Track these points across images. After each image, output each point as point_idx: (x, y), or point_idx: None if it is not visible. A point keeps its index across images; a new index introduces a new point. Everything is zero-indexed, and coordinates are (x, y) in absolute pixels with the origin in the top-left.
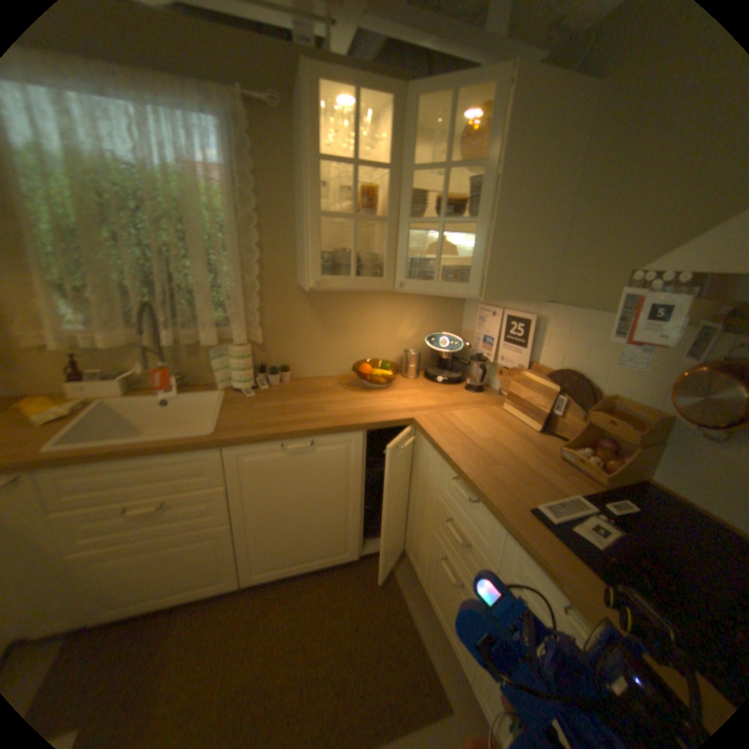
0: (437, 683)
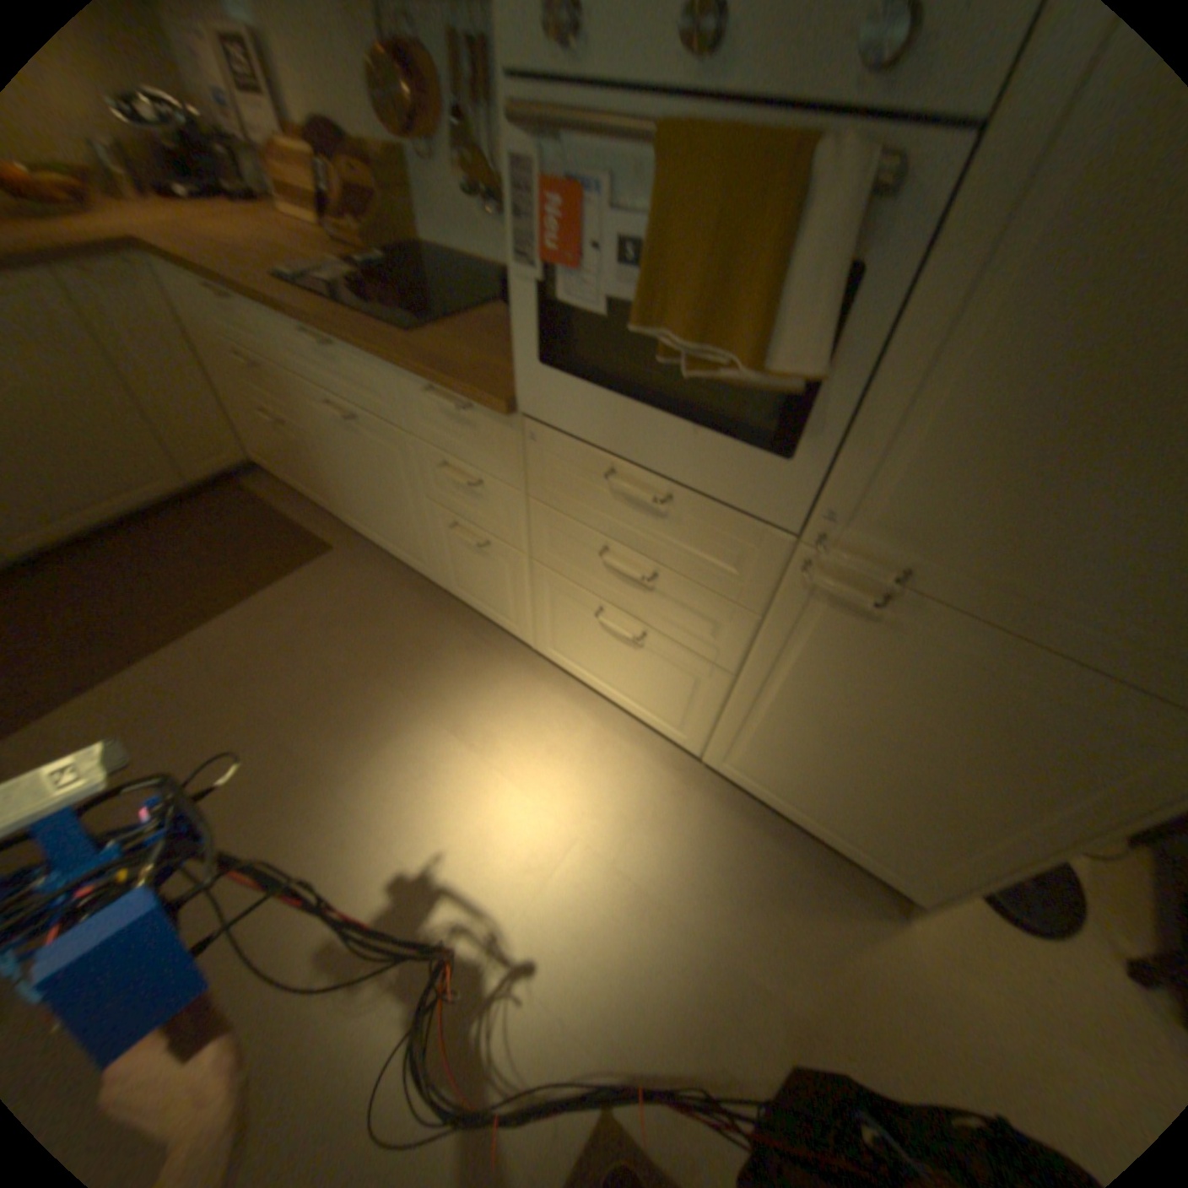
0: (309, 537)
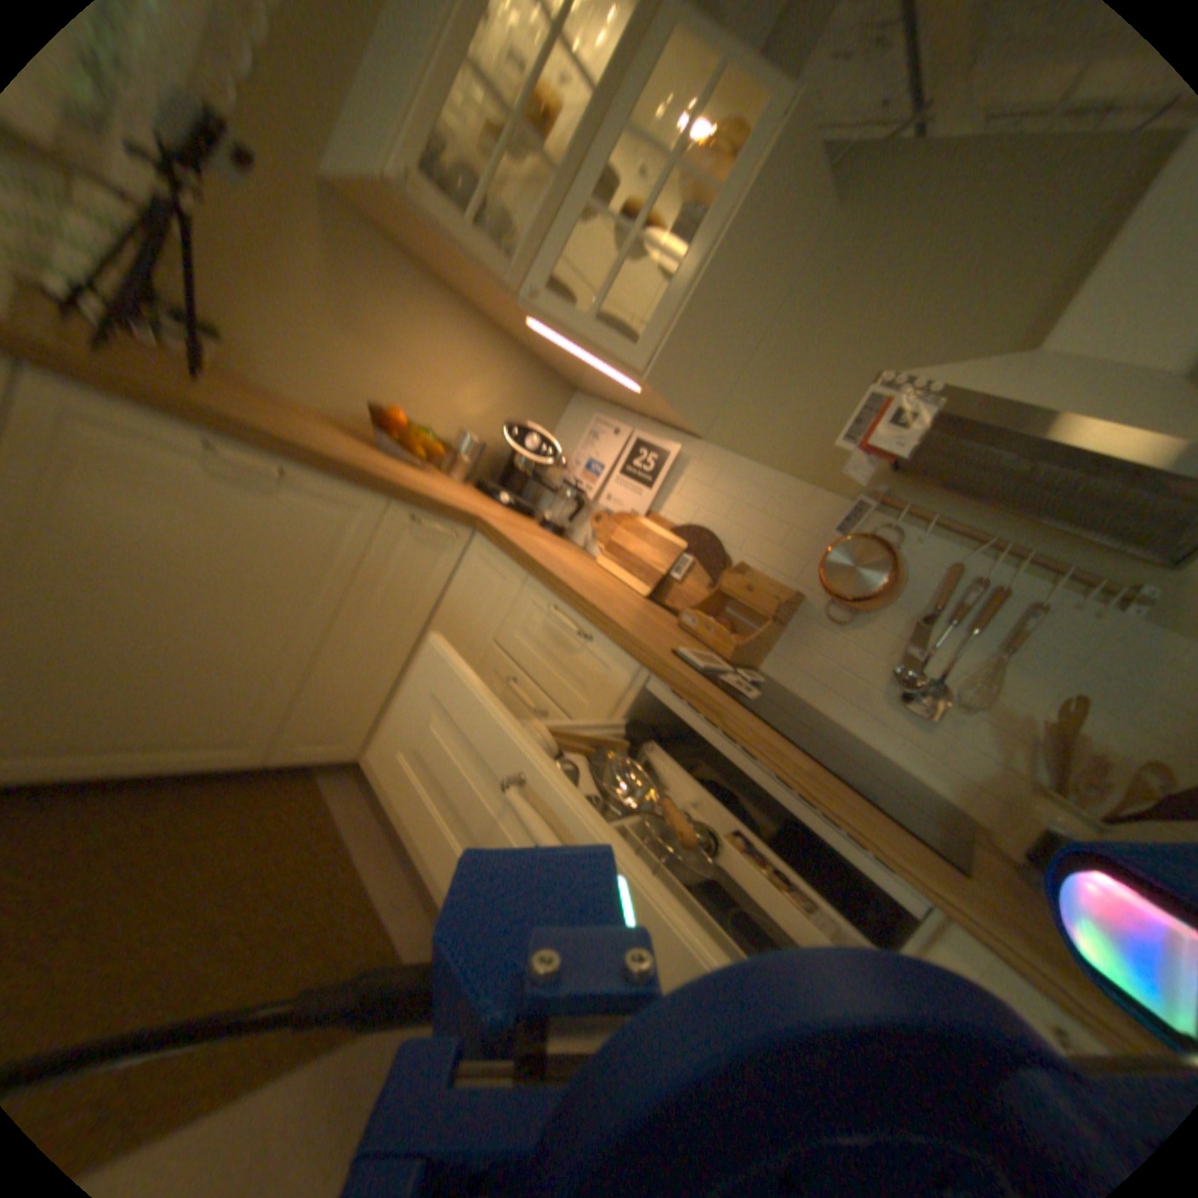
0: (393, 960)
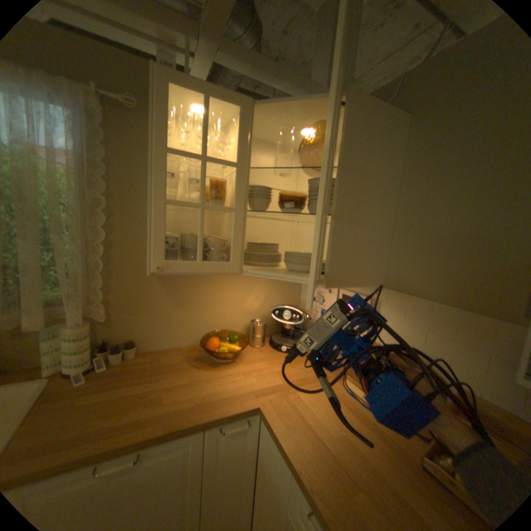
0: None
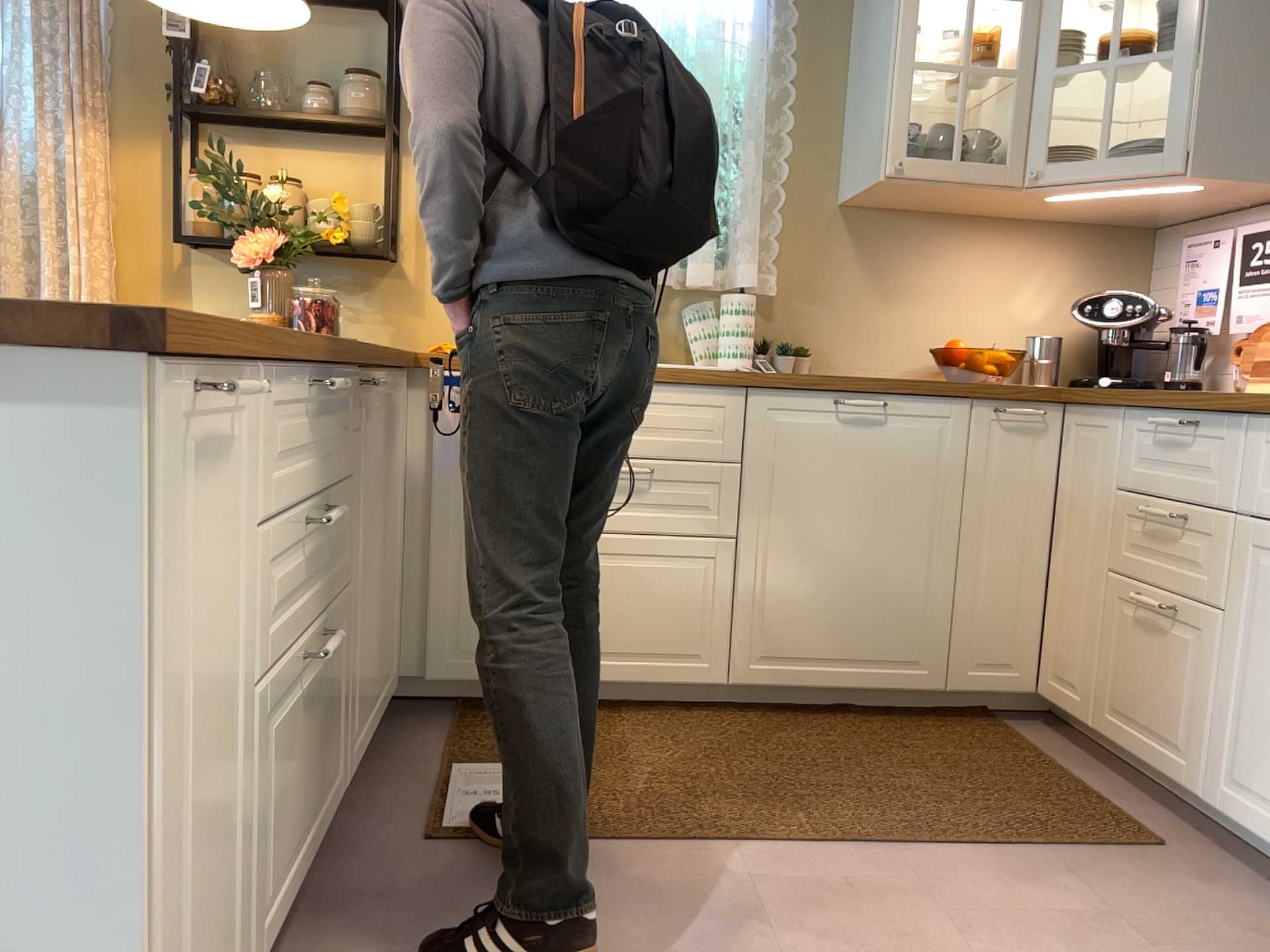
0: (1130, 823)
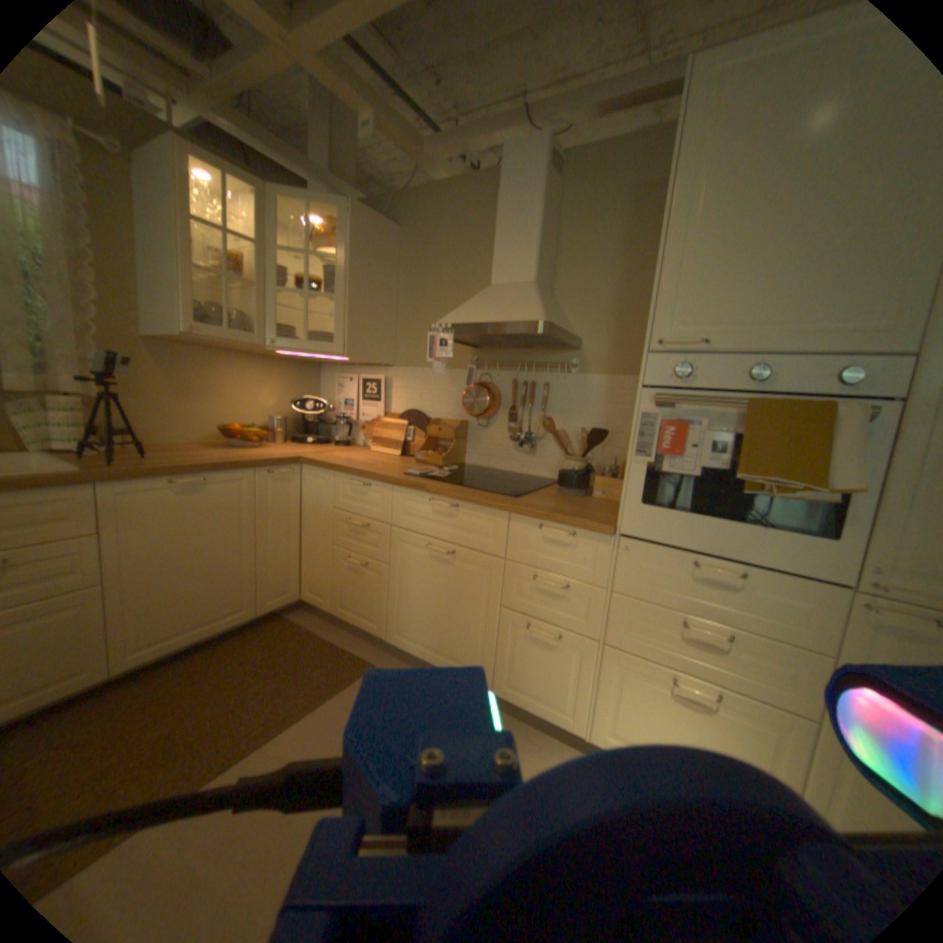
0: (356, 659)
